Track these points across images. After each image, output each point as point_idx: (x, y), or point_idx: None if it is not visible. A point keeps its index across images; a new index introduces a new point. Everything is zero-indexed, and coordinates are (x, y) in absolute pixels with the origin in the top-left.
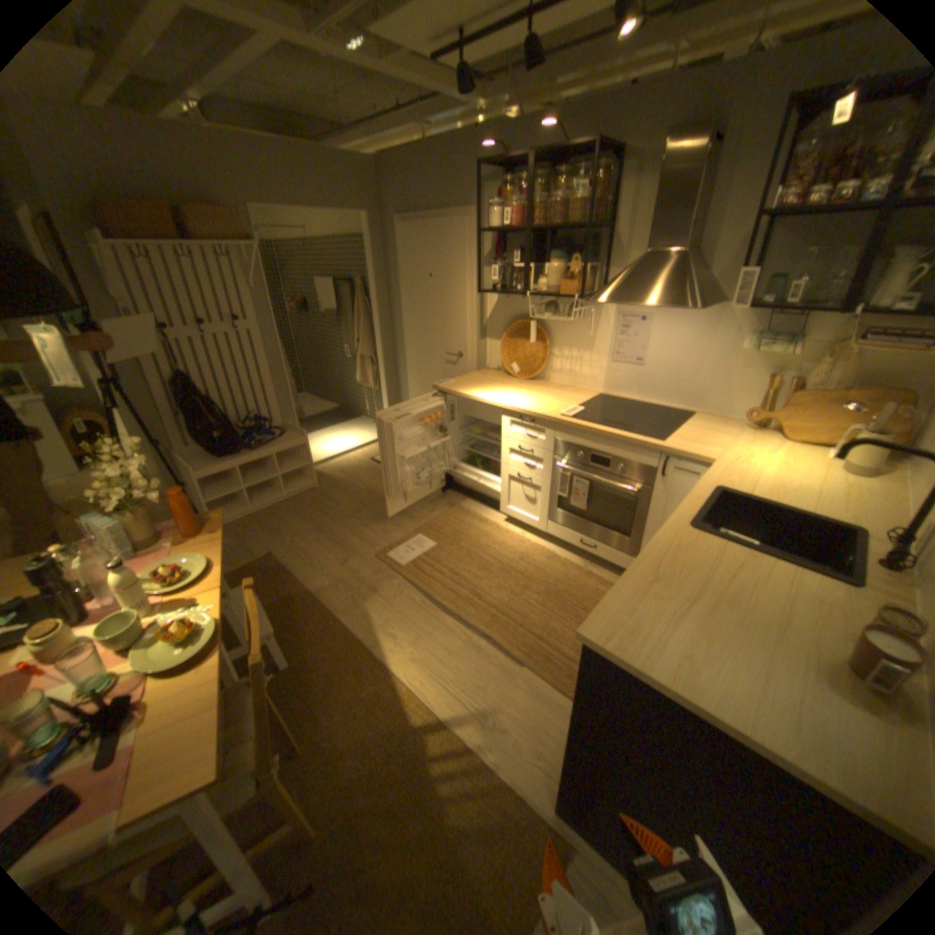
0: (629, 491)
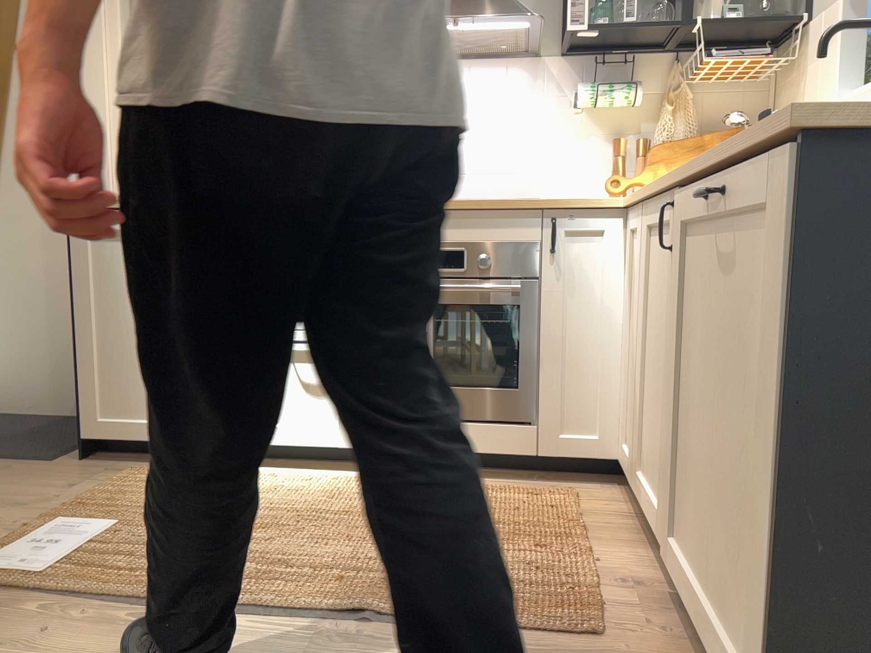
0: (501, 307)
